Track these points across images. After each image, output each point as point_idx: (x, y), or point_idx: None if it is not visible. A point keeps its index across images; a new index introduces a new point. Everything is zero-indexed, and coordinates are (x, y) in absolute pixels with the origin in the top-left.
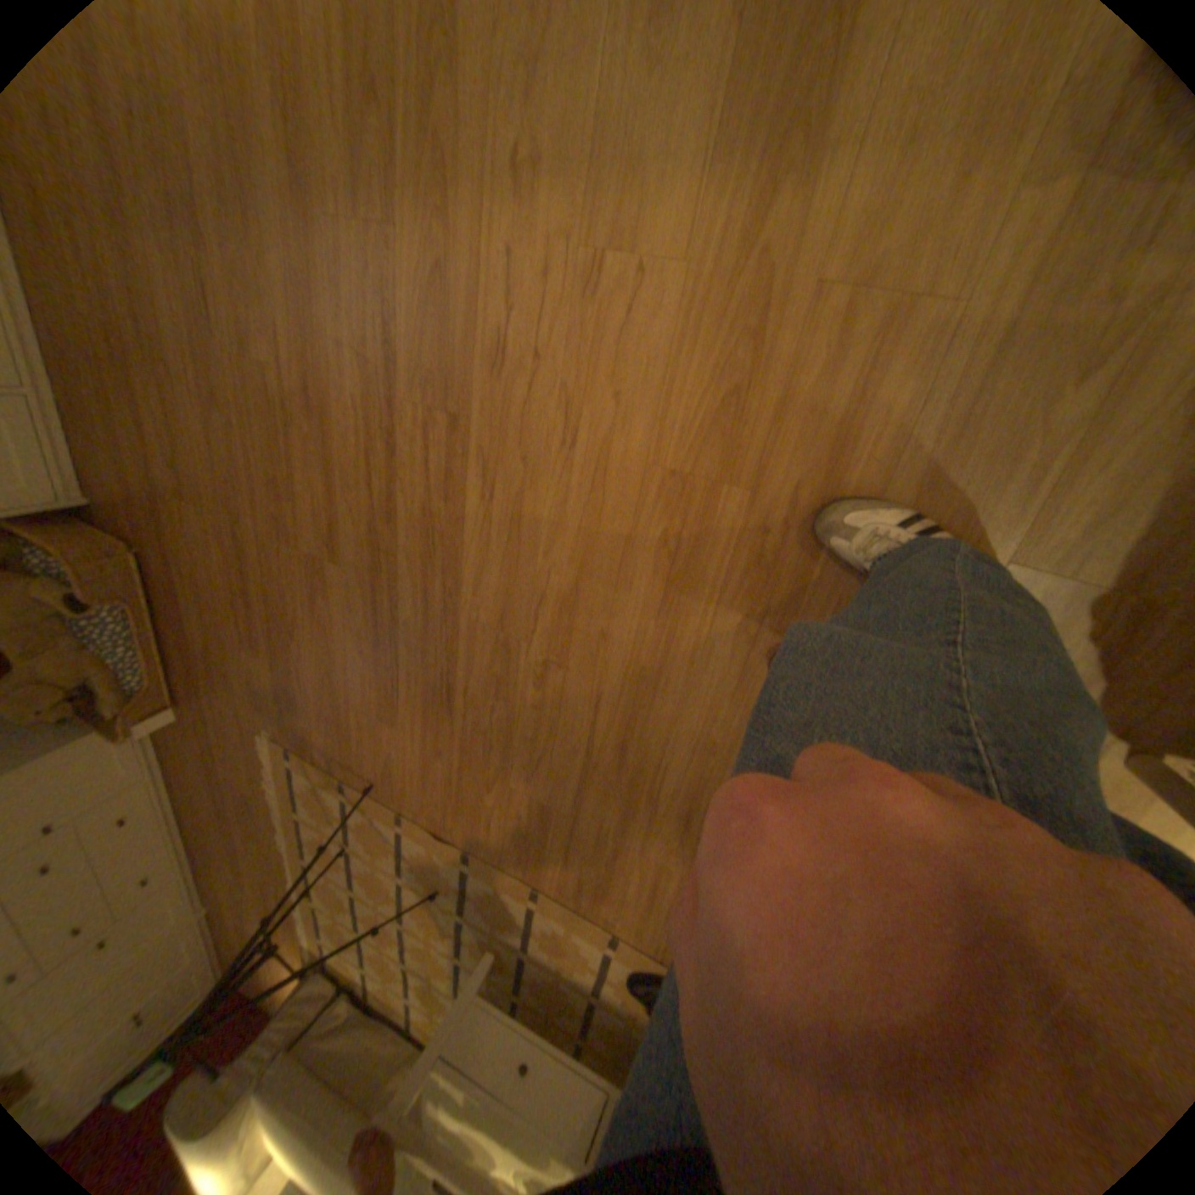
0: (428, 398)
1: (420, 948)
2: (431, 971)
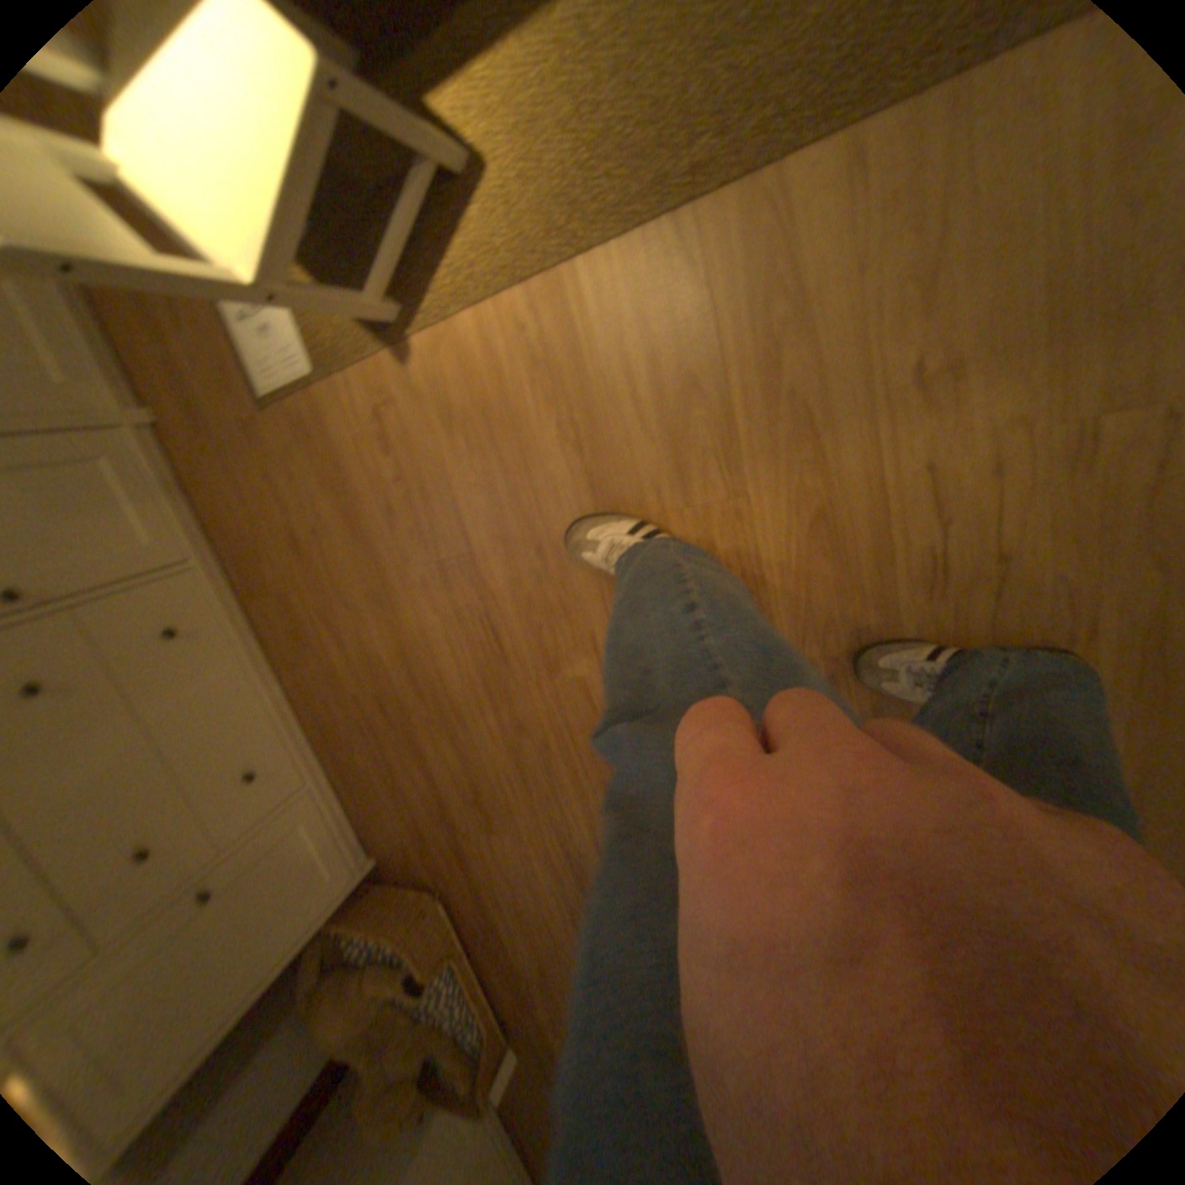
0: (832, 645)
1: None
2: None
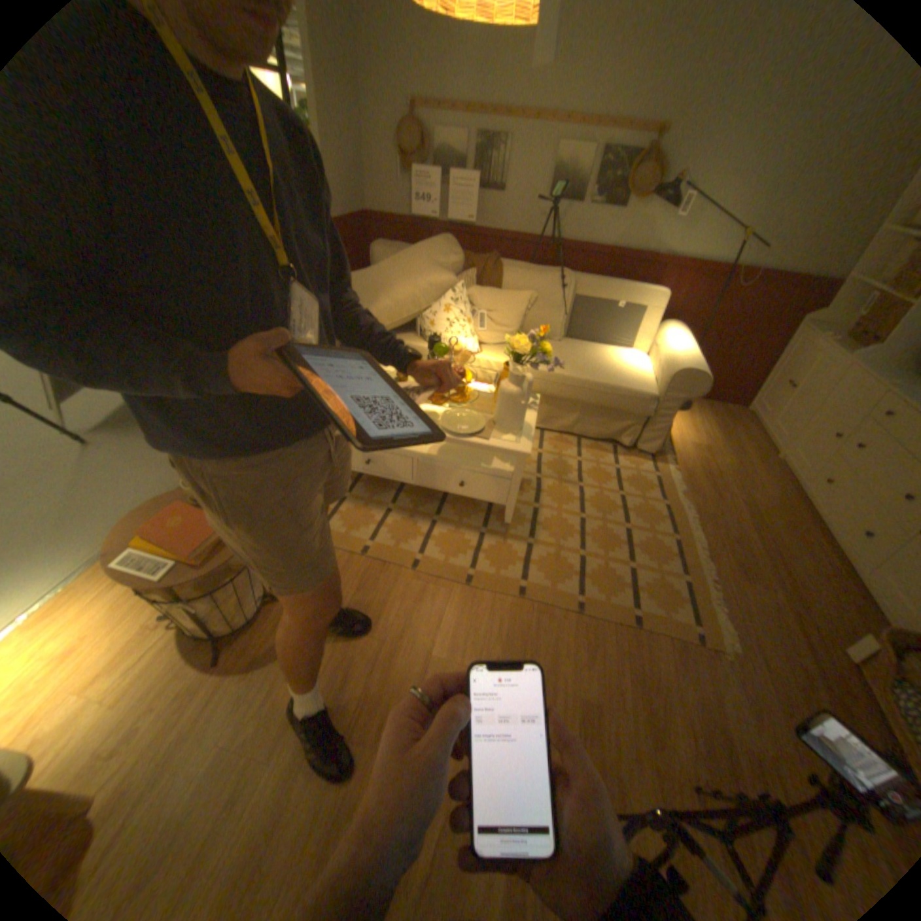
0: None
1: (558, 508)
2: (549, 494)
